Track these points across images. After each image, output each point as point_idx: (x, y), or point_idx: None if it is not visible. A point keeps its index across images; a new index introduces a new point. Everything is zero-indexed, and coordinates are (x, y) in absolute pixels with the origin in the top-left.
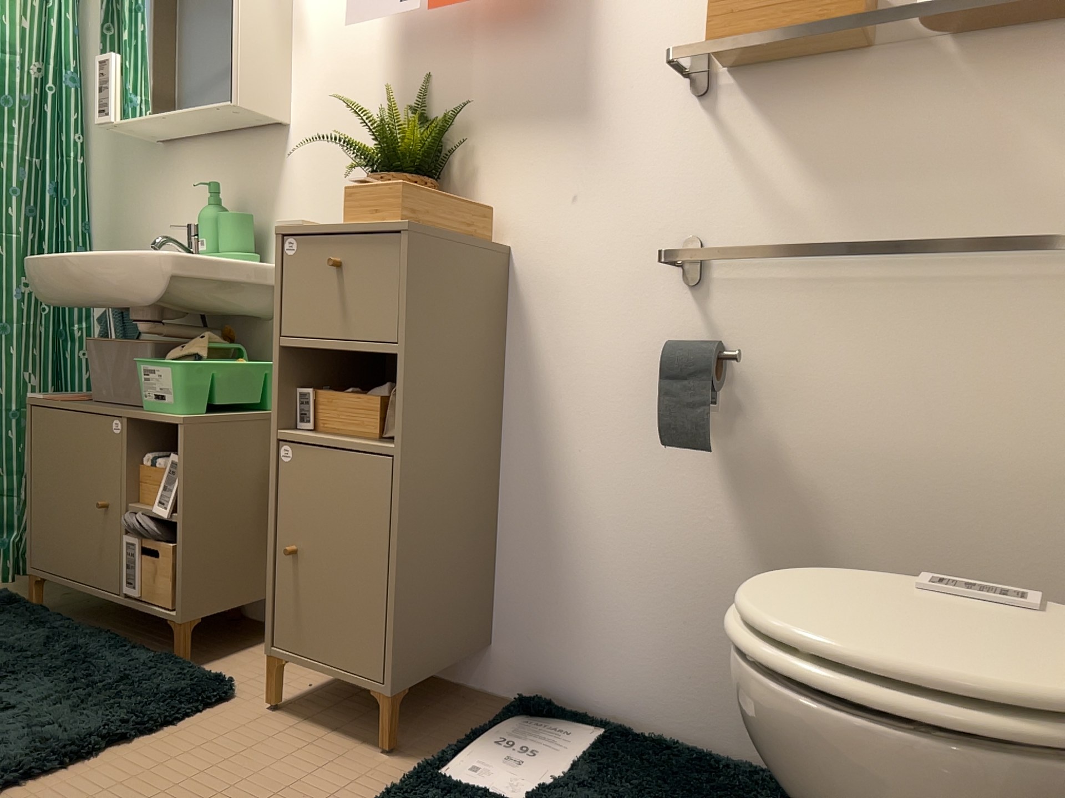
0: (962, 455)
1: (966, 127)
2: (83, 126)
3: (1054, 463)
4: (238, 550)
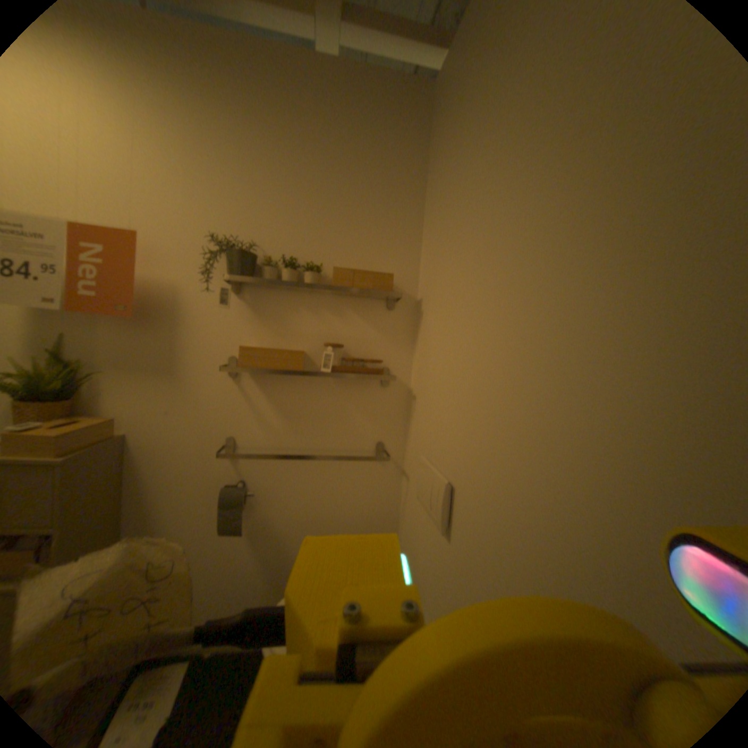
0: (337, 517)
1: (339, 404)
2: None
3: (364, 517)
4: None
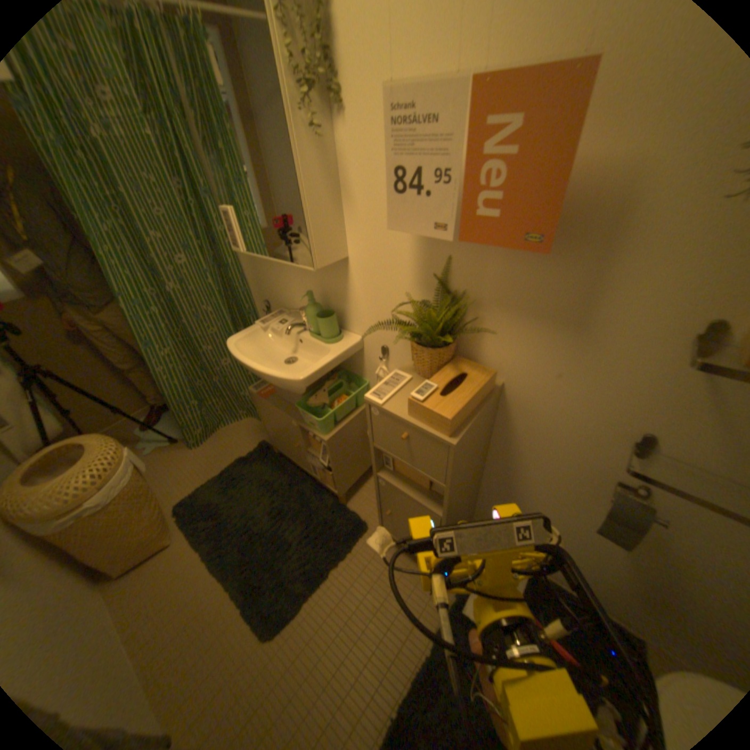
0: None
1: None
2: (214, 210)
3: None
4: (354, 466)
